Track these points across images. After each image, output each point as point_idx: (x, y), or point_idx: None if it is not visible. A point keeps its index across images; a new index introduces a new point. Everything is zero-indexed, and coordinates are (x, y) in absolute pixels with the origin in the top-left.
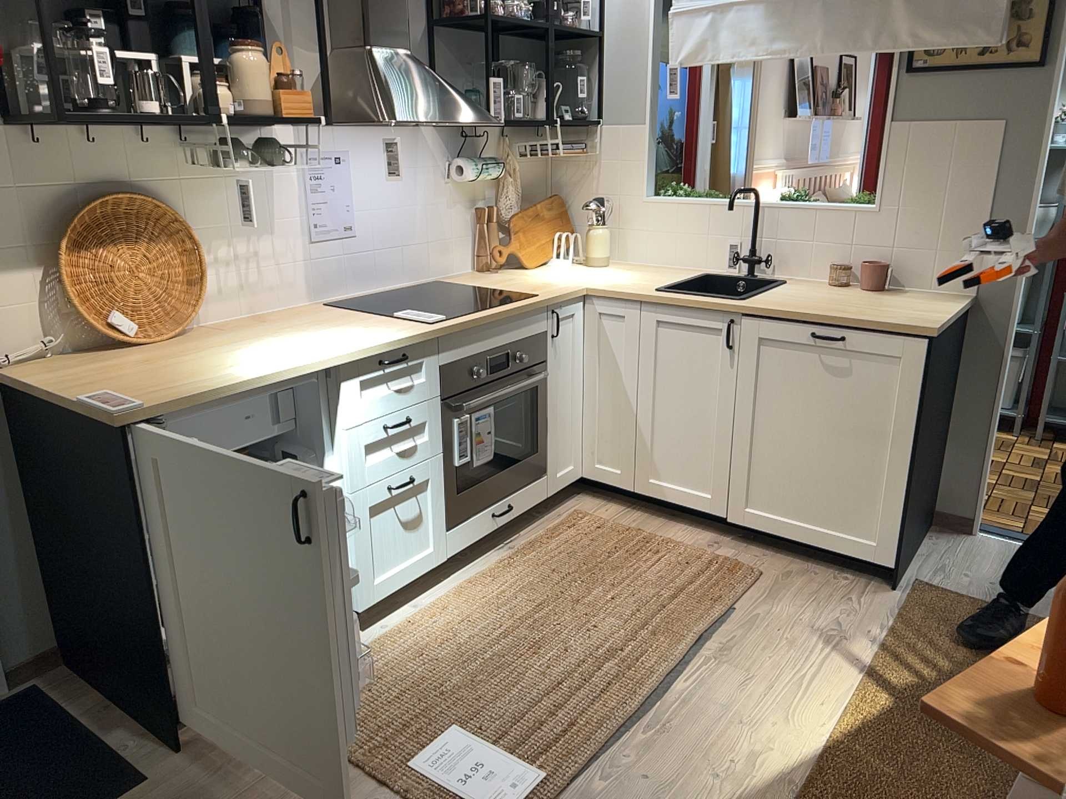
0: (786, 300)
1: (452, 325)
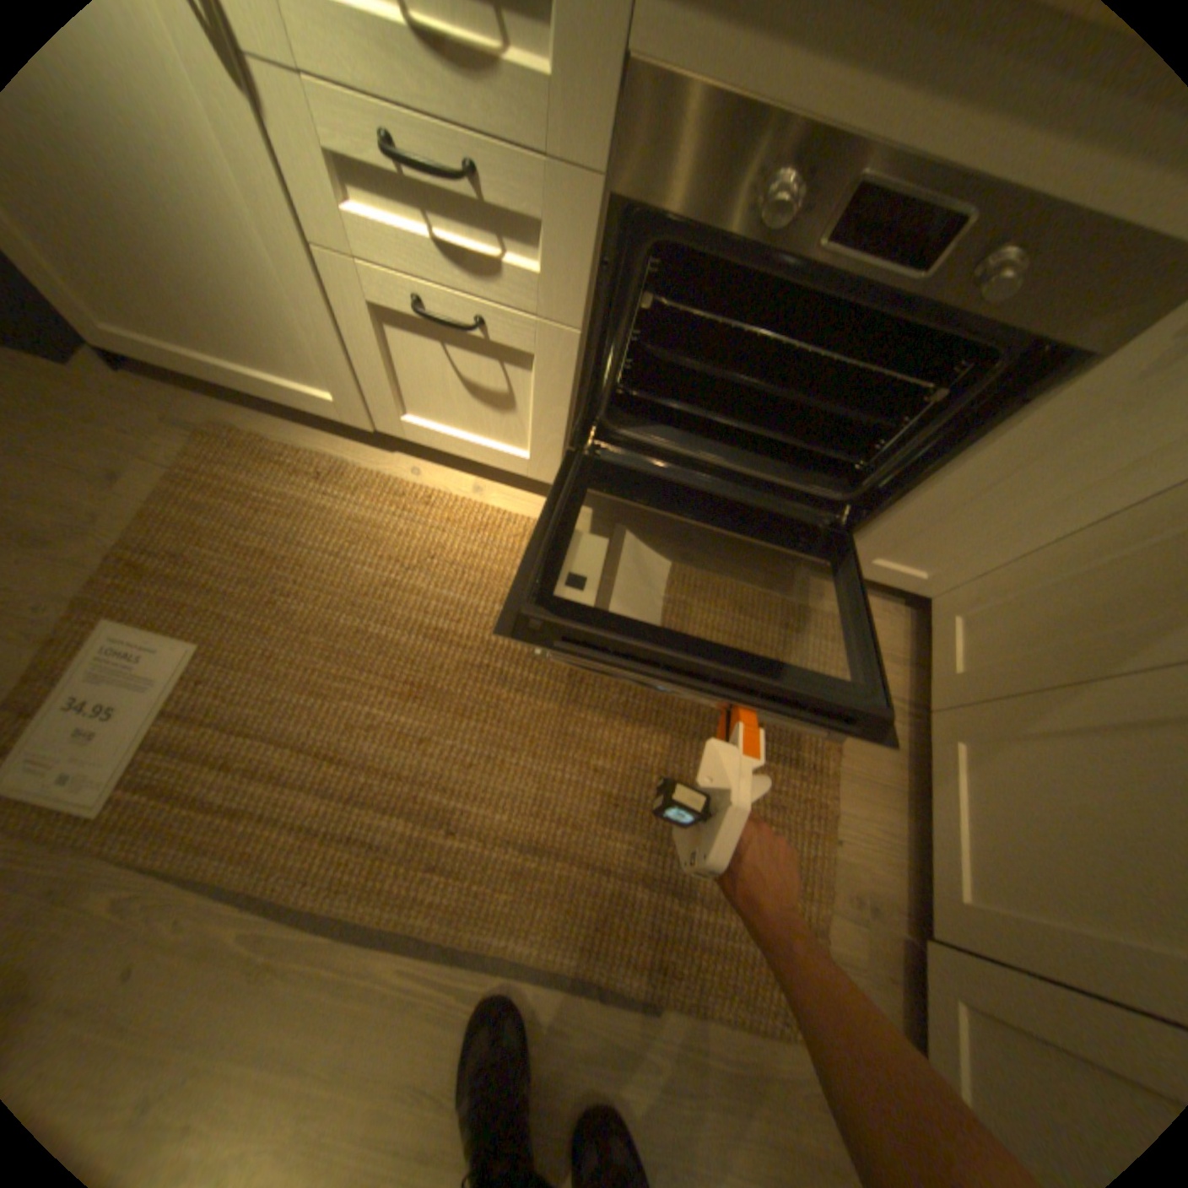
0: None
1: None
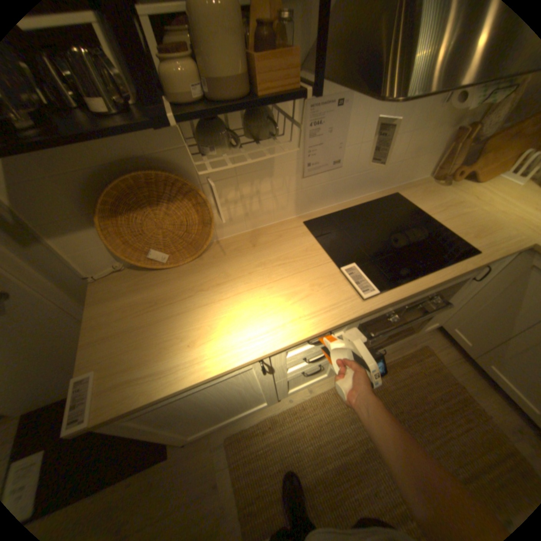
0: None
1: (382, 306)
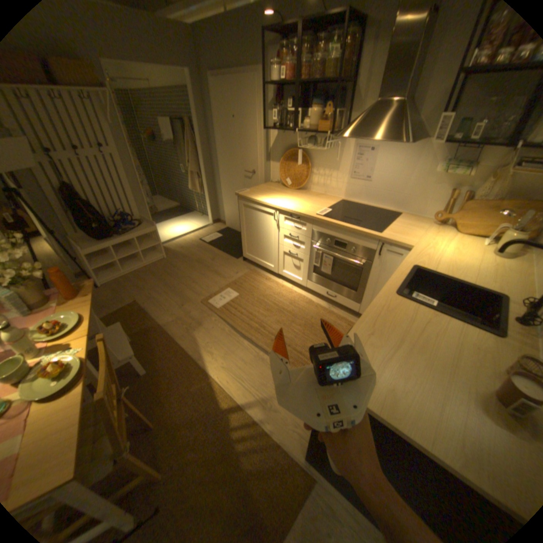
0: (410, 316)
1: (317, 218)
